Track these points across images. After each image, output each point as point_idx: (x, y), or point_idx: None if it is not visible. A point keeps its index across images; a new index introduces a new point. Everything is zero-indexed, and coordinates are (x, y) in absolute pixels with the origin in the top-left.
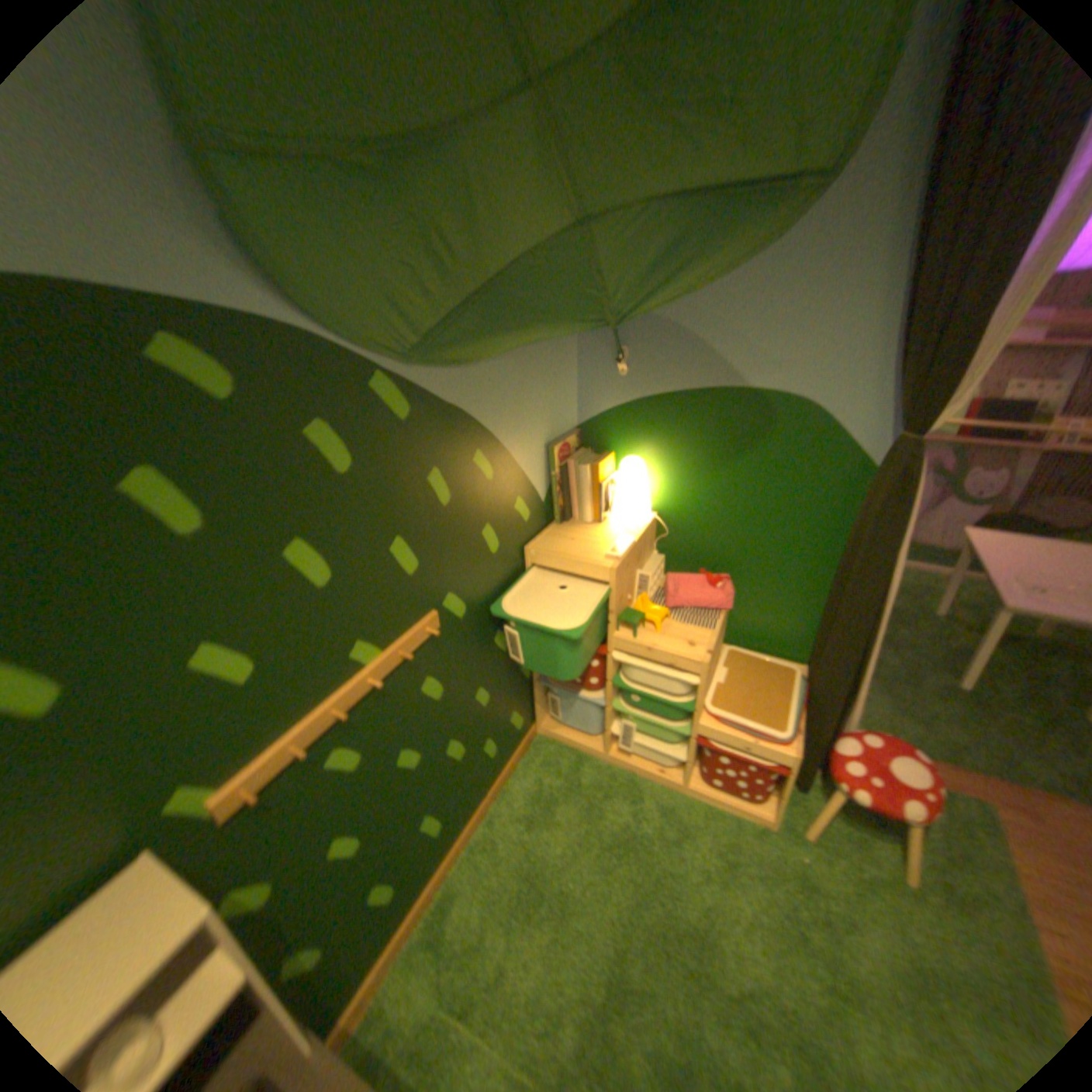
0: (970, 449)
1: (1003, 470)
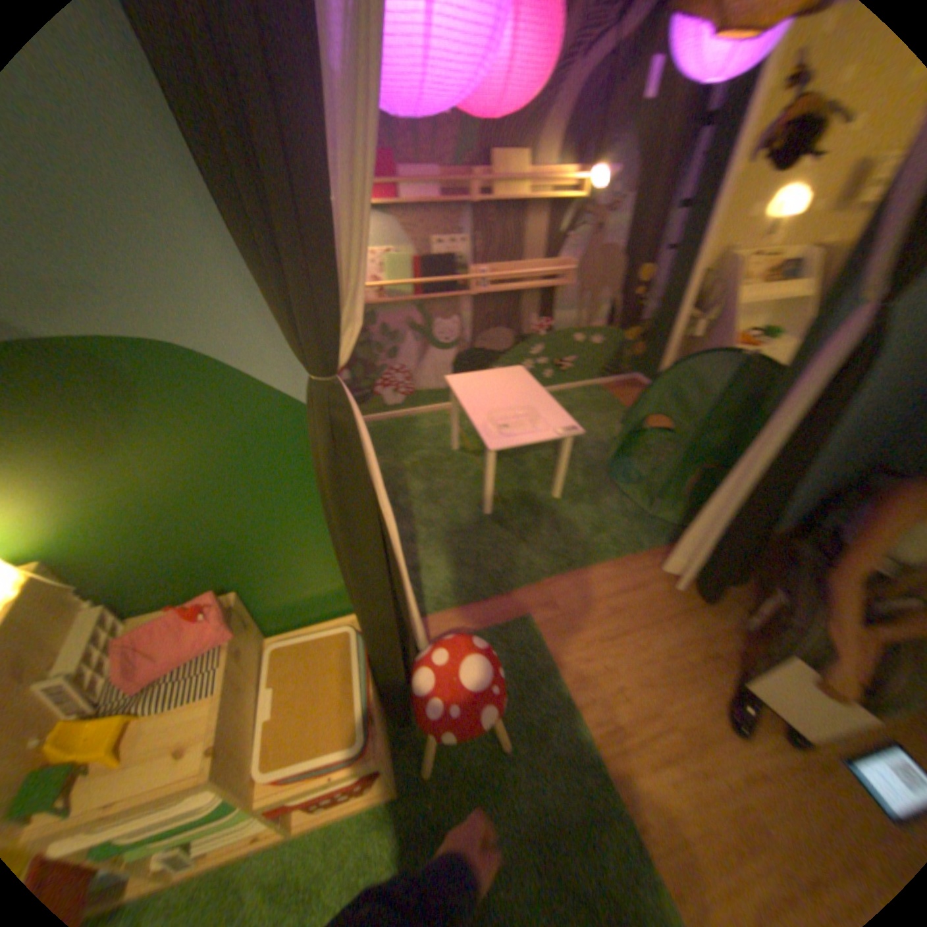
0: (426, 303)
1: (453, 316)
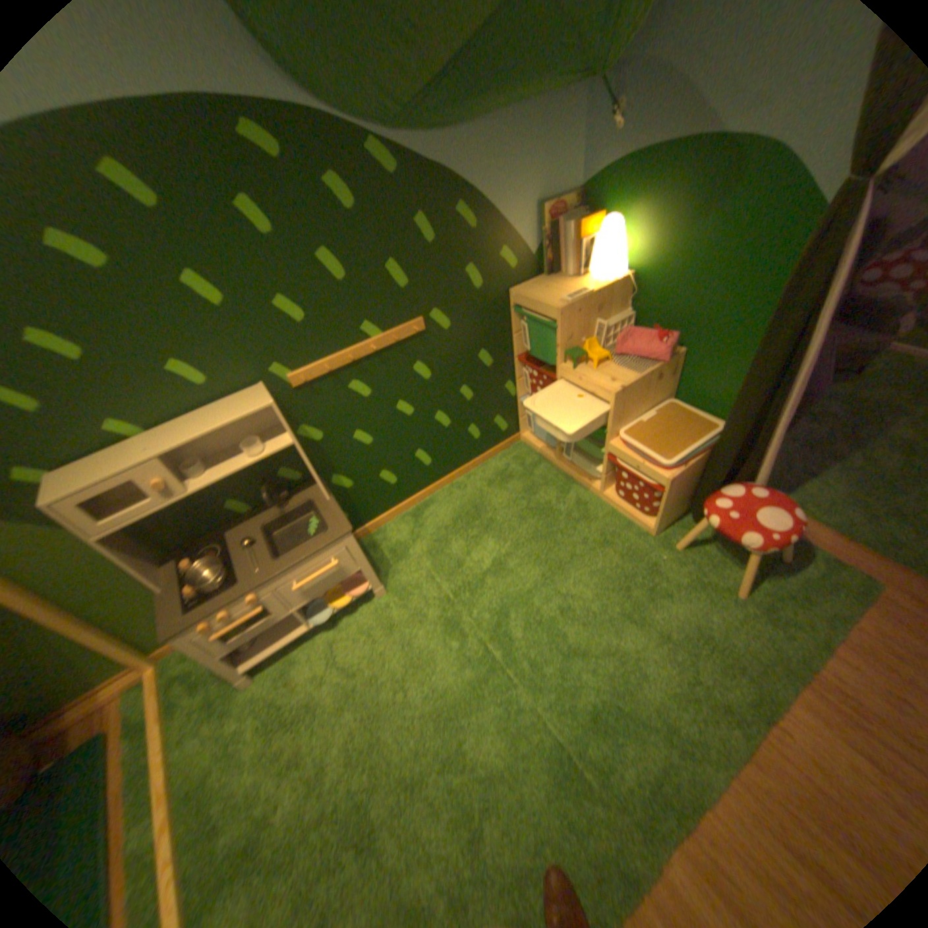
0: None
1: None
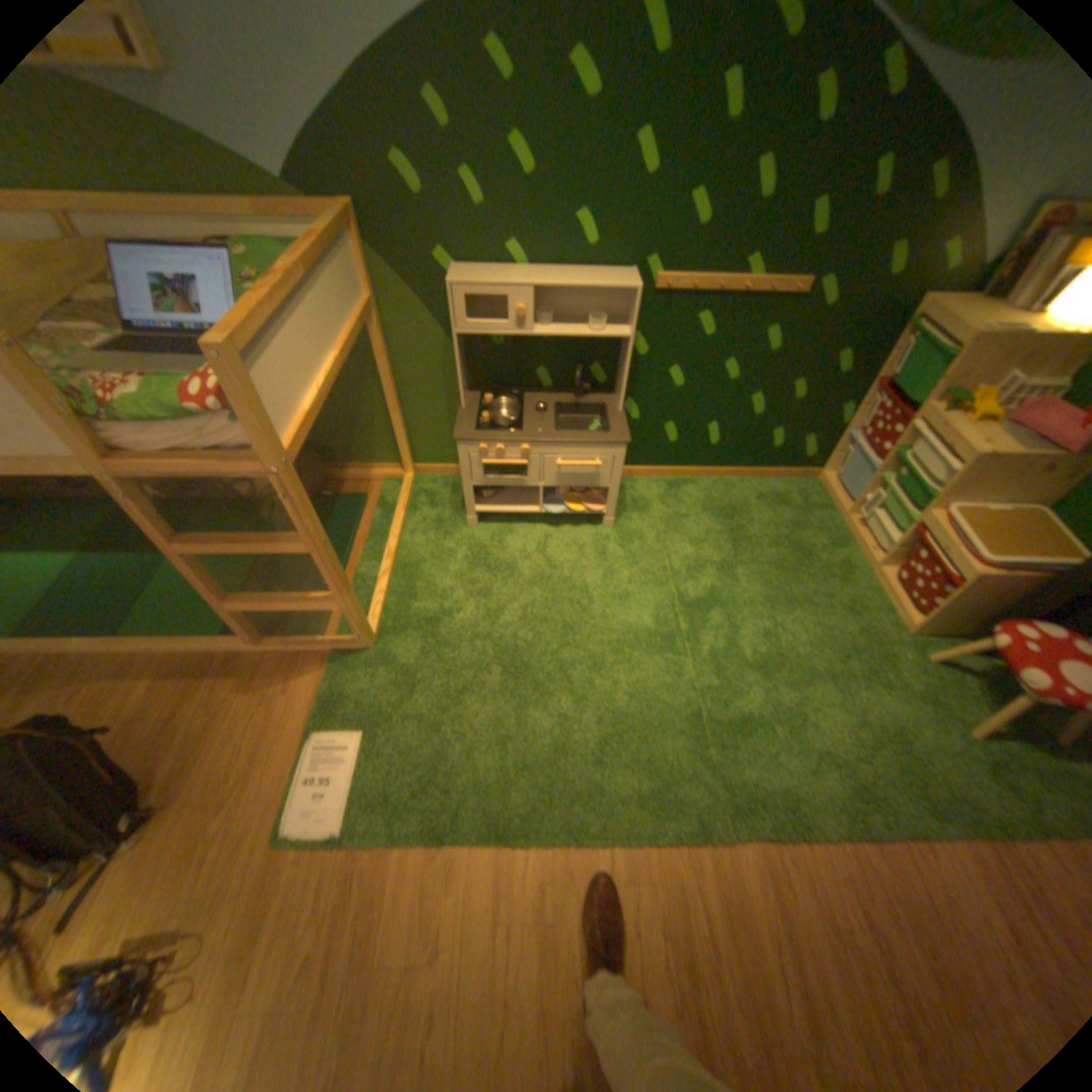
0: None
1: None
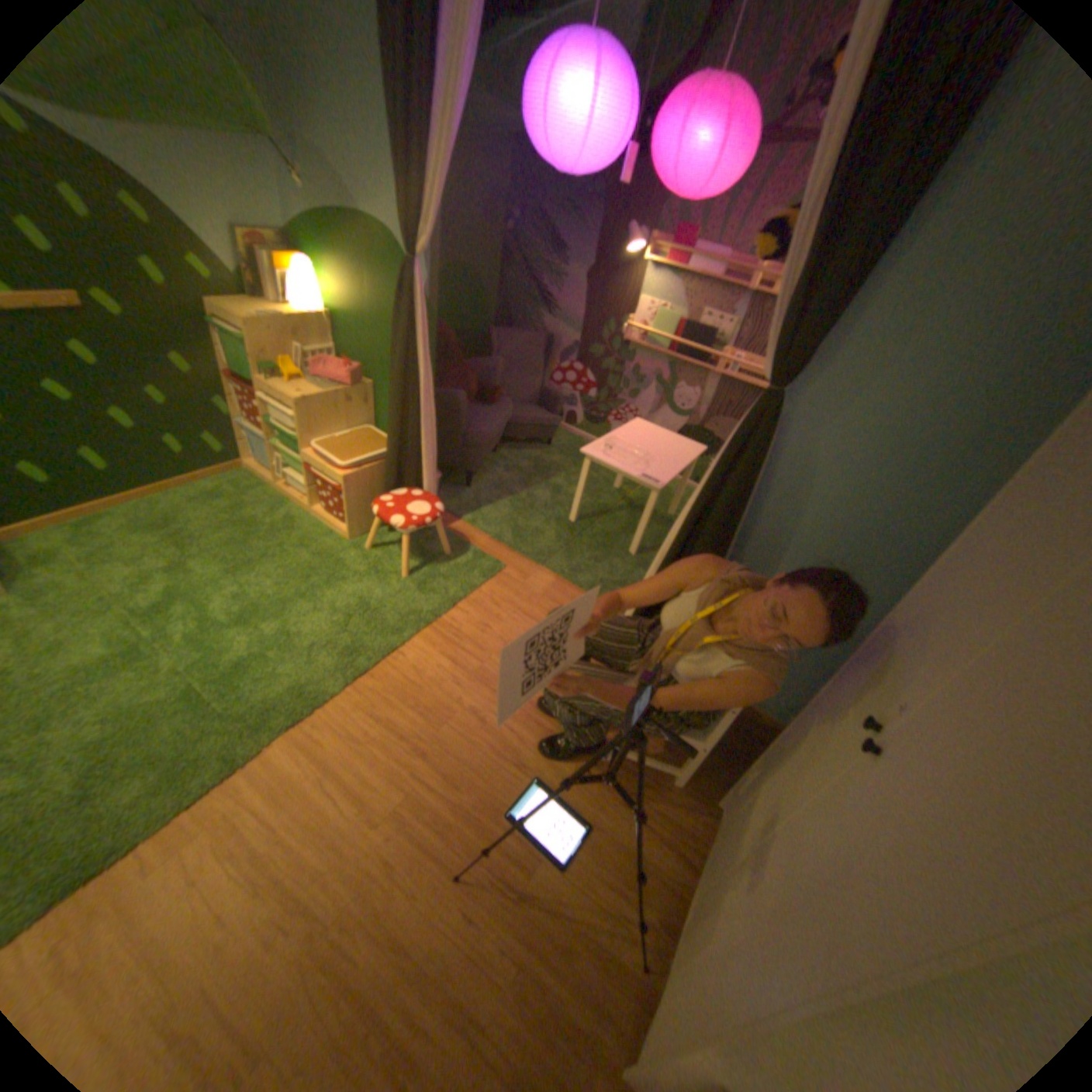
0: (679, 365)
1: (698, 388)
